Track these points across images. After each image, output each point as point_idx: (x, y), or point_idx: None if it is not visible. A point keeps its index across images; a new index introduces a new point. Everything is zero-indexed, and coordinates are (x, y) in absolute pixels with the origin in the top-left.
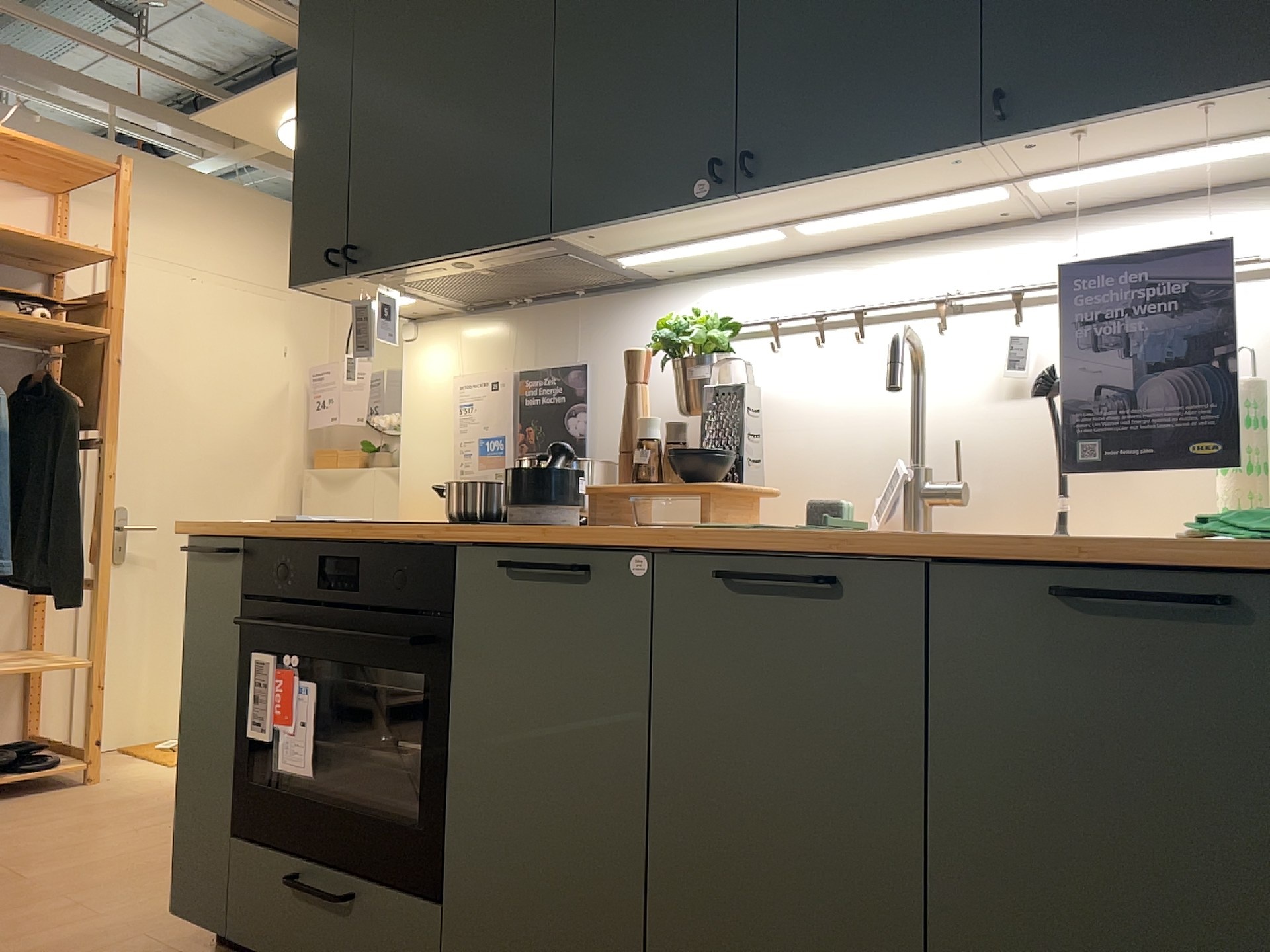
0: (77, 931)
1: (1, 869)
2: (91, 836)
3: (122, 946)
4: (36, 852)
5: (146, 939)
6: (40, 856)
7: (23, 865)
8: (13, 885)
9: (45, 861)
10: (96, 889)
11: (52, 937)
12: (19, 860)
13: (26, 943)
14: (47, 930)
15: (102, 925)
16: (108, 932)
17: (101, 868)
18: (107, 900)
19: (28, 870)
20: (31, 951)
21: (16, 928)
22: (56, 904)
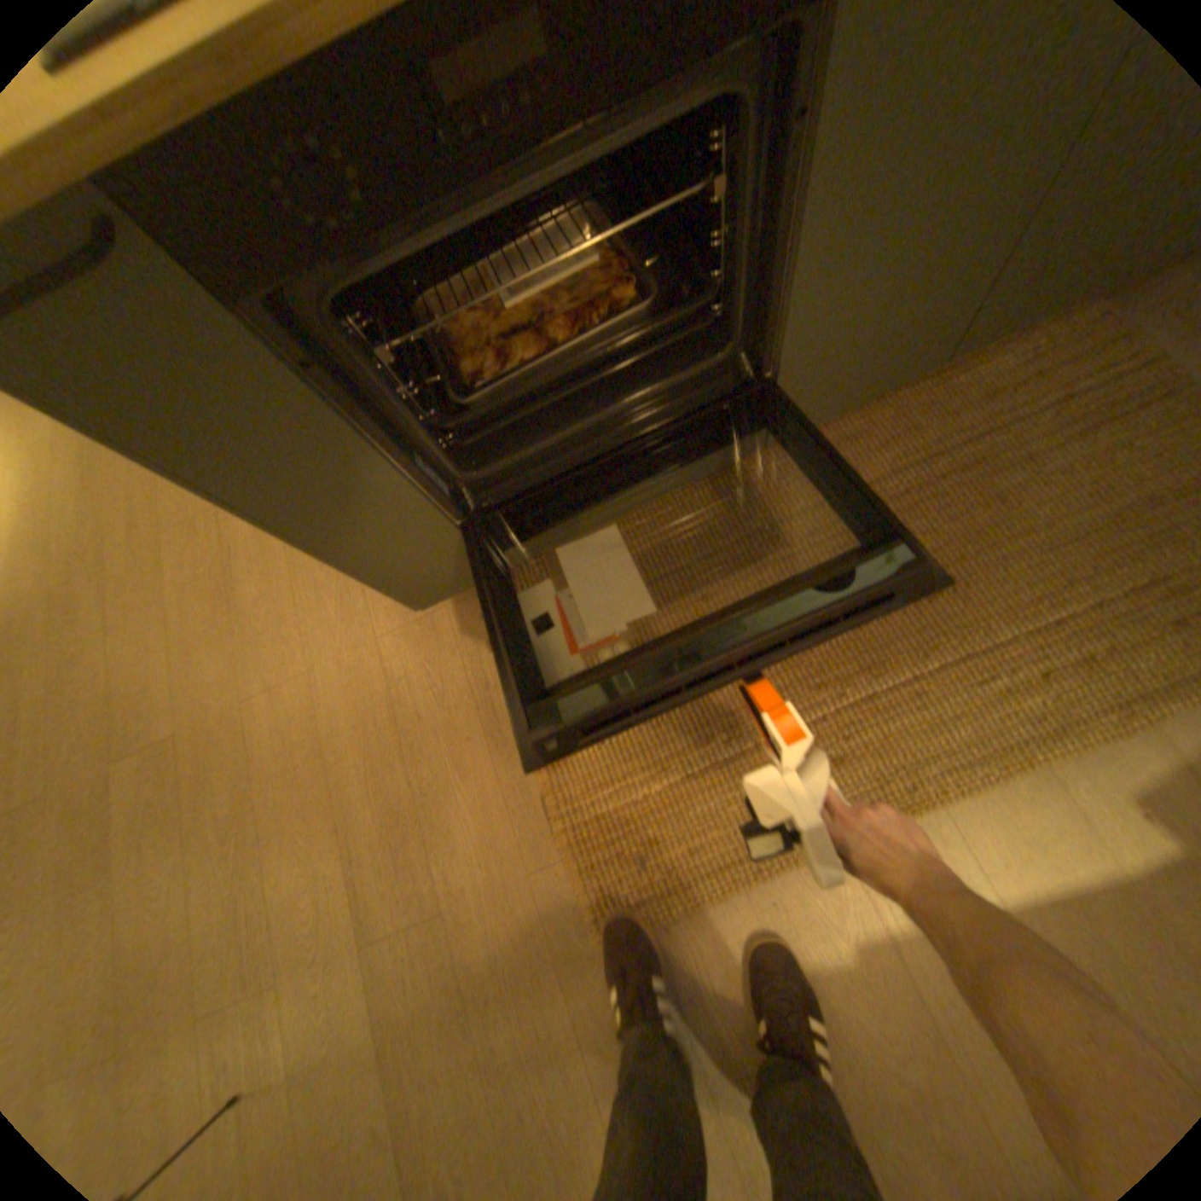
0: (326, 691)
1: (126, 757)
2: (91, 671)
3: (383, 657)
4: (98, 724)
5: (383, 636)
6: (114, 720)
7: (128, 737)
8: (178, 745)
9: (131, 717)
10: (236, 672)
11: (326, 712)
12: (111, 740)
13: (326, 734)
14: (307, 716)
15: (326, 670)
16: (345, 666)
17: (186, 665)
18: (272, 663)
19: (145, 733)
20: (345, 730)
21: (287, 742)
22: (251, 708)
